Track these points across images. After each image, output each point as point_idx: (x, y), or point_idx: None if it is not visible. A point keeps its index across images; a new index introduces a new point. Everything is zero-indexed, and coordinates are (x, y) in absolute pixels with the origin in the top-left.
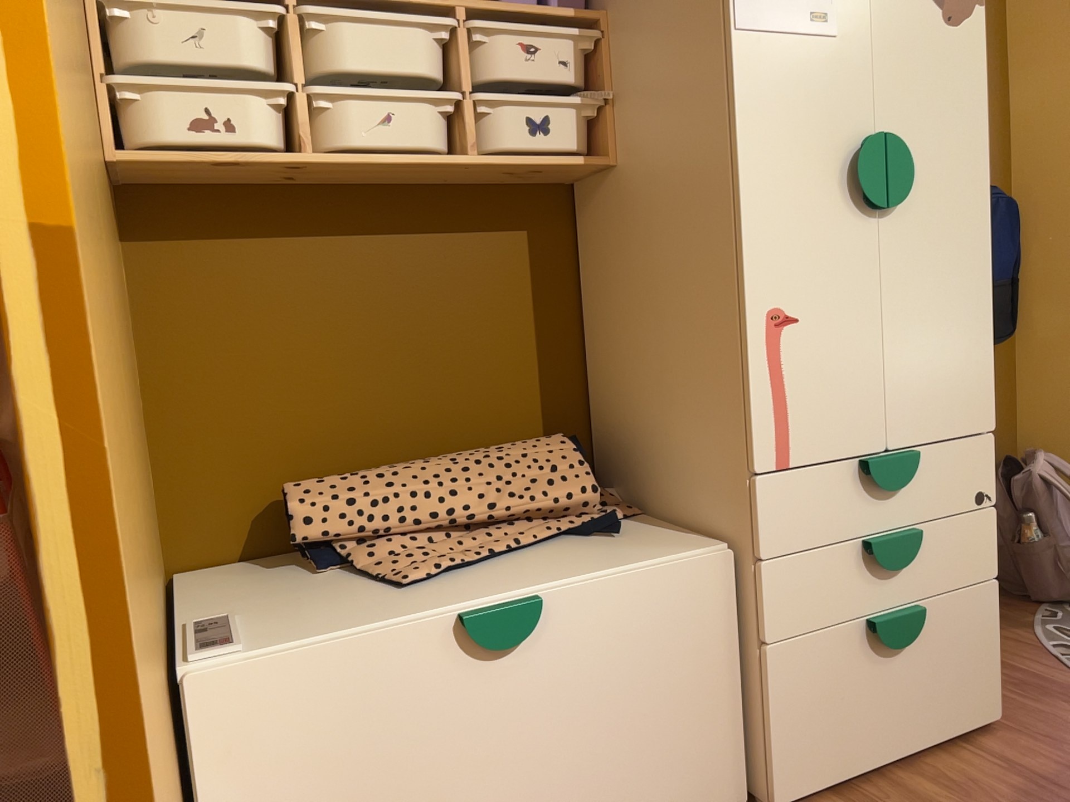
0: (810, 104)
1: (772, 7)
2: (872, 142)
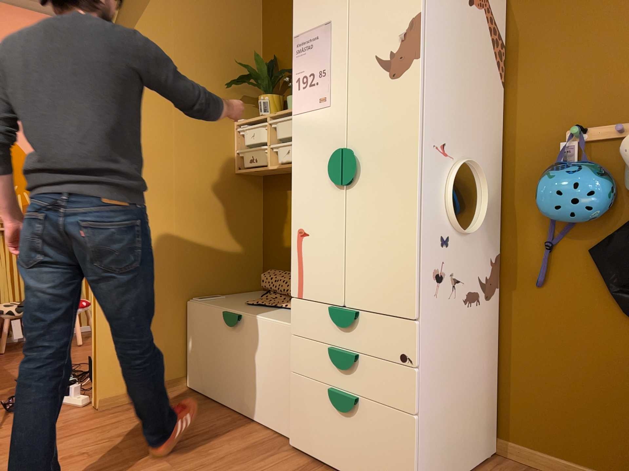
0: (318, 139)
1: (305, 101)
2: (334, 153)
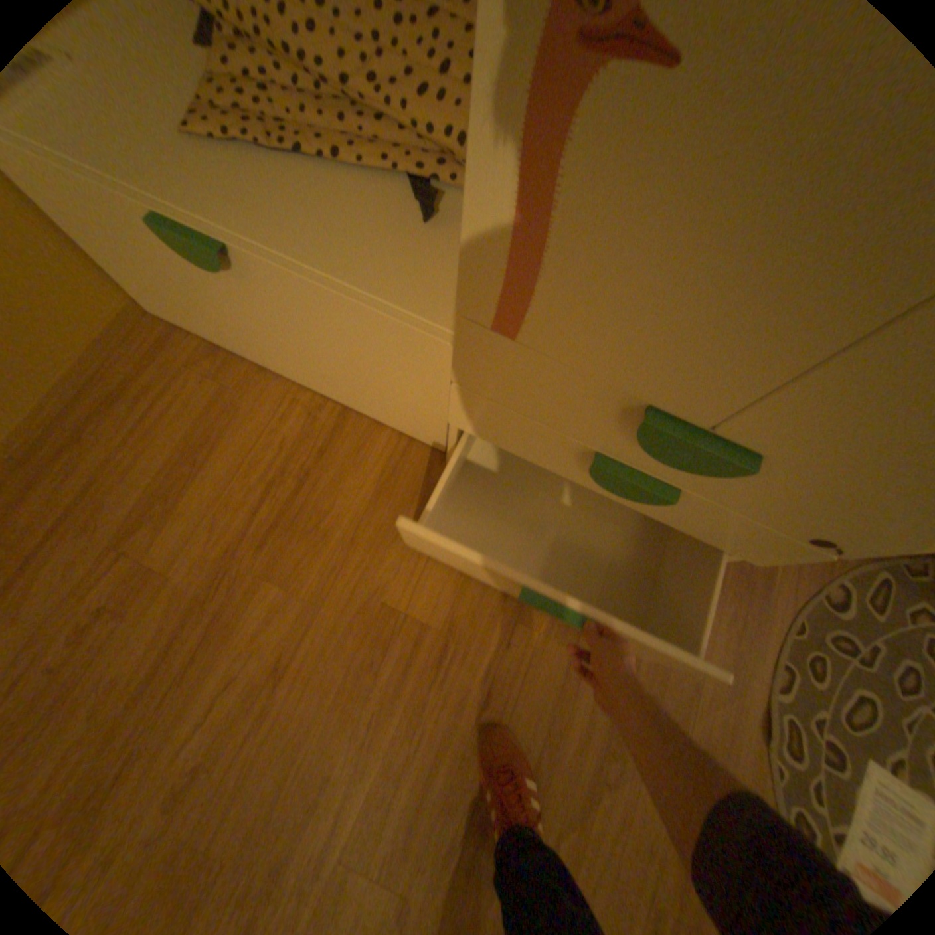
0: None
1: None
2: None
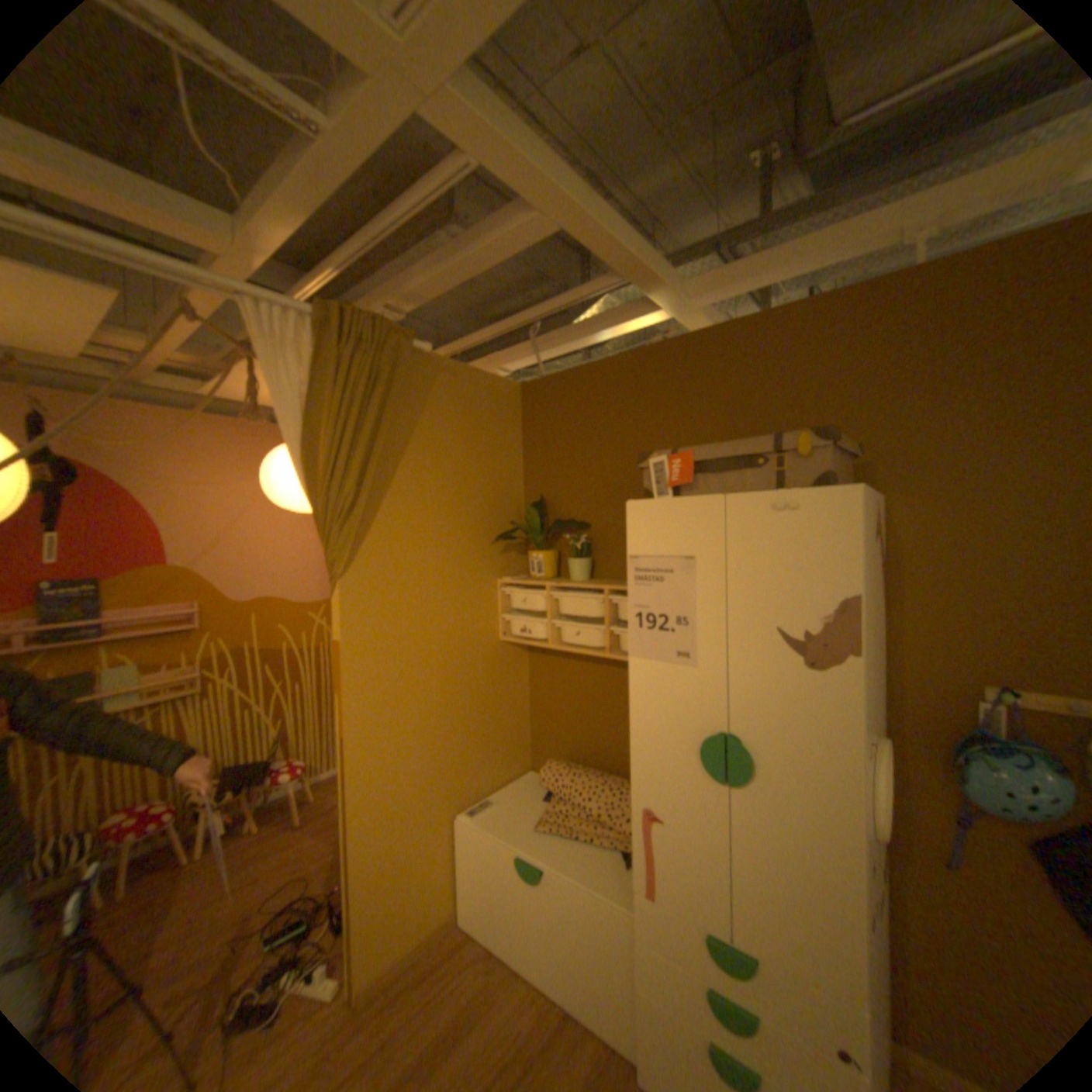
0: (675, 703)
1: (651, 646)
2: (711, 739)
